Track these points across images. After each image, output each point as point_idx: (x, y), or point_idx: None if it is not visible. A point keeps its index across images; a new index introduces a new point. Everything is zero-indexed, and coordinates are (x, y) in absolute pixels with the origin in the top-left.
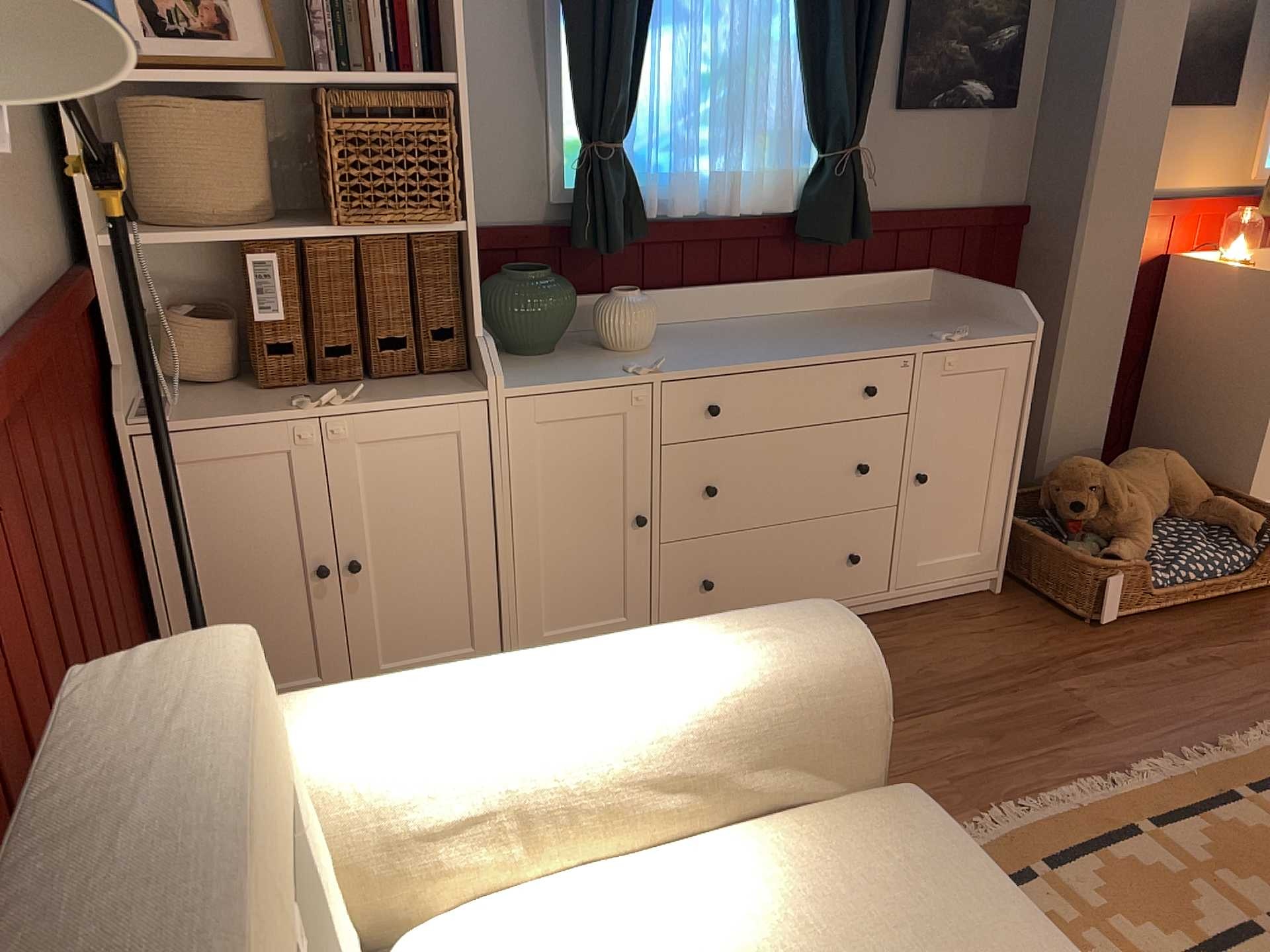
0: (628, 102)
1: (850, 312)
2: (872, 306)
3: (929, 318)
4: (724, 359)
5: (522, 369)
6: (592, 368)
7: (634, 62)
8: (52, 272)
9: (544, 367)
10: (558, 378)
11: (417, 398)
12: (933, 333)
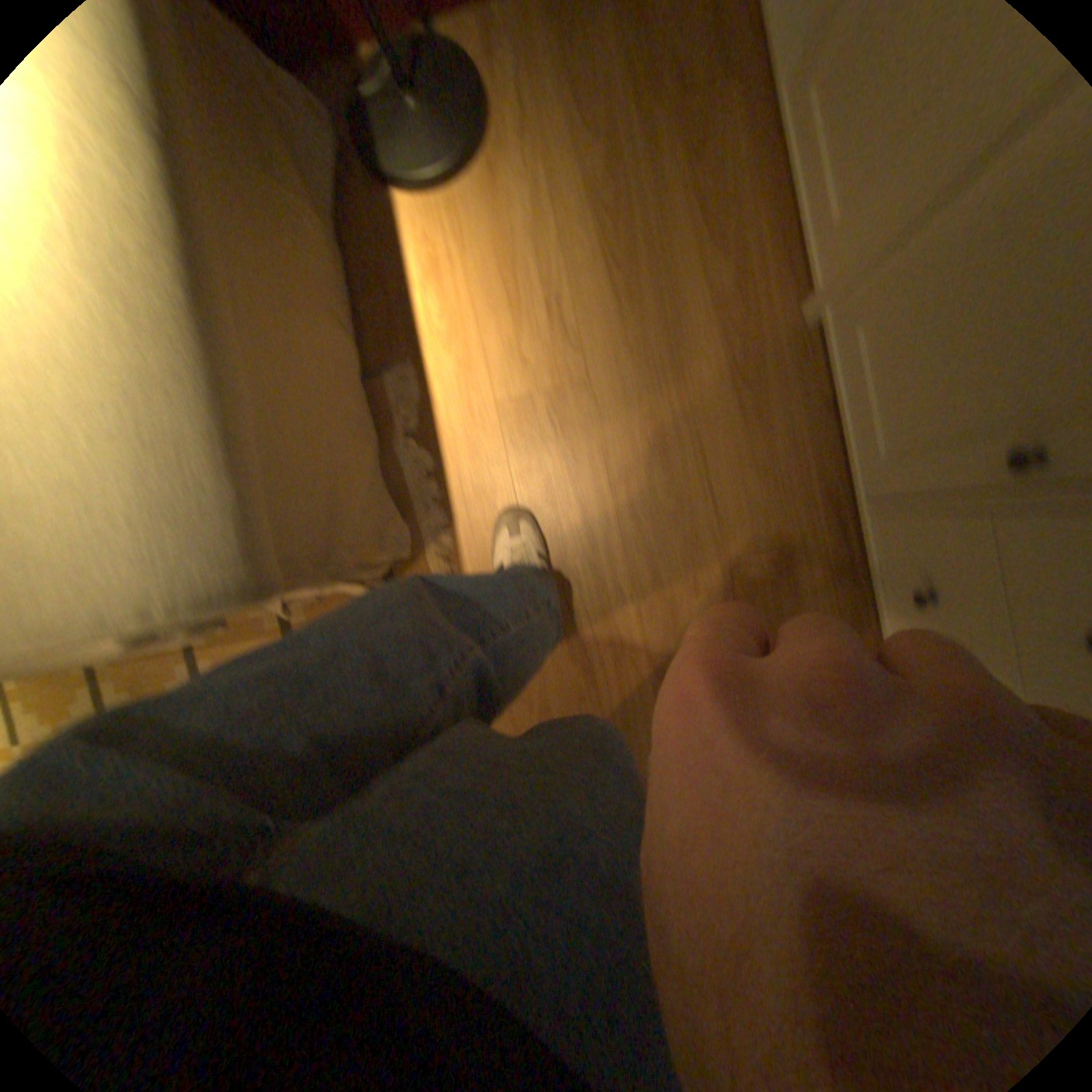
0: None
1: None
2: None
3: None
4: None
5: None
6: None
7: None
8: None
9: None
10: None
11: None
12: None
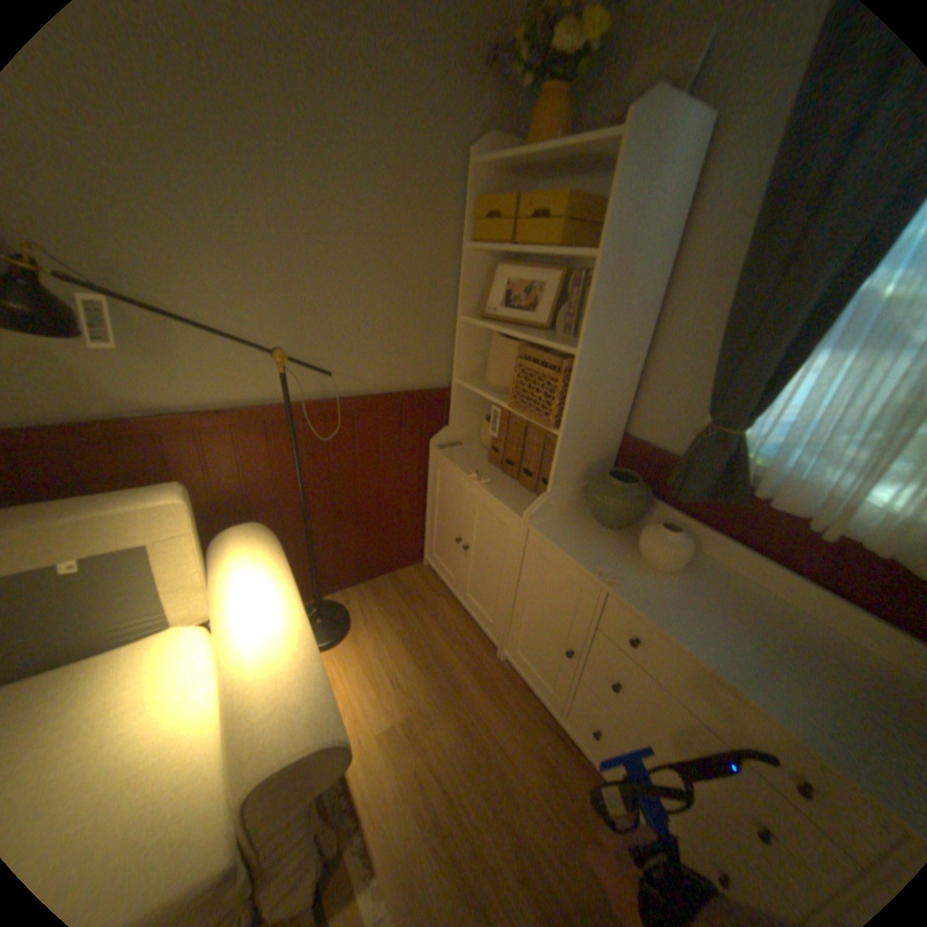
0: (756, 402)
1: None
2: None
3: None
4: (679, 623)
5: (573, 525)
6: (598, 553)
7: (783, 372)
8: (421, 385)
9: (584, 533)
10: (565, 542)
11: (505, 501)
12: None
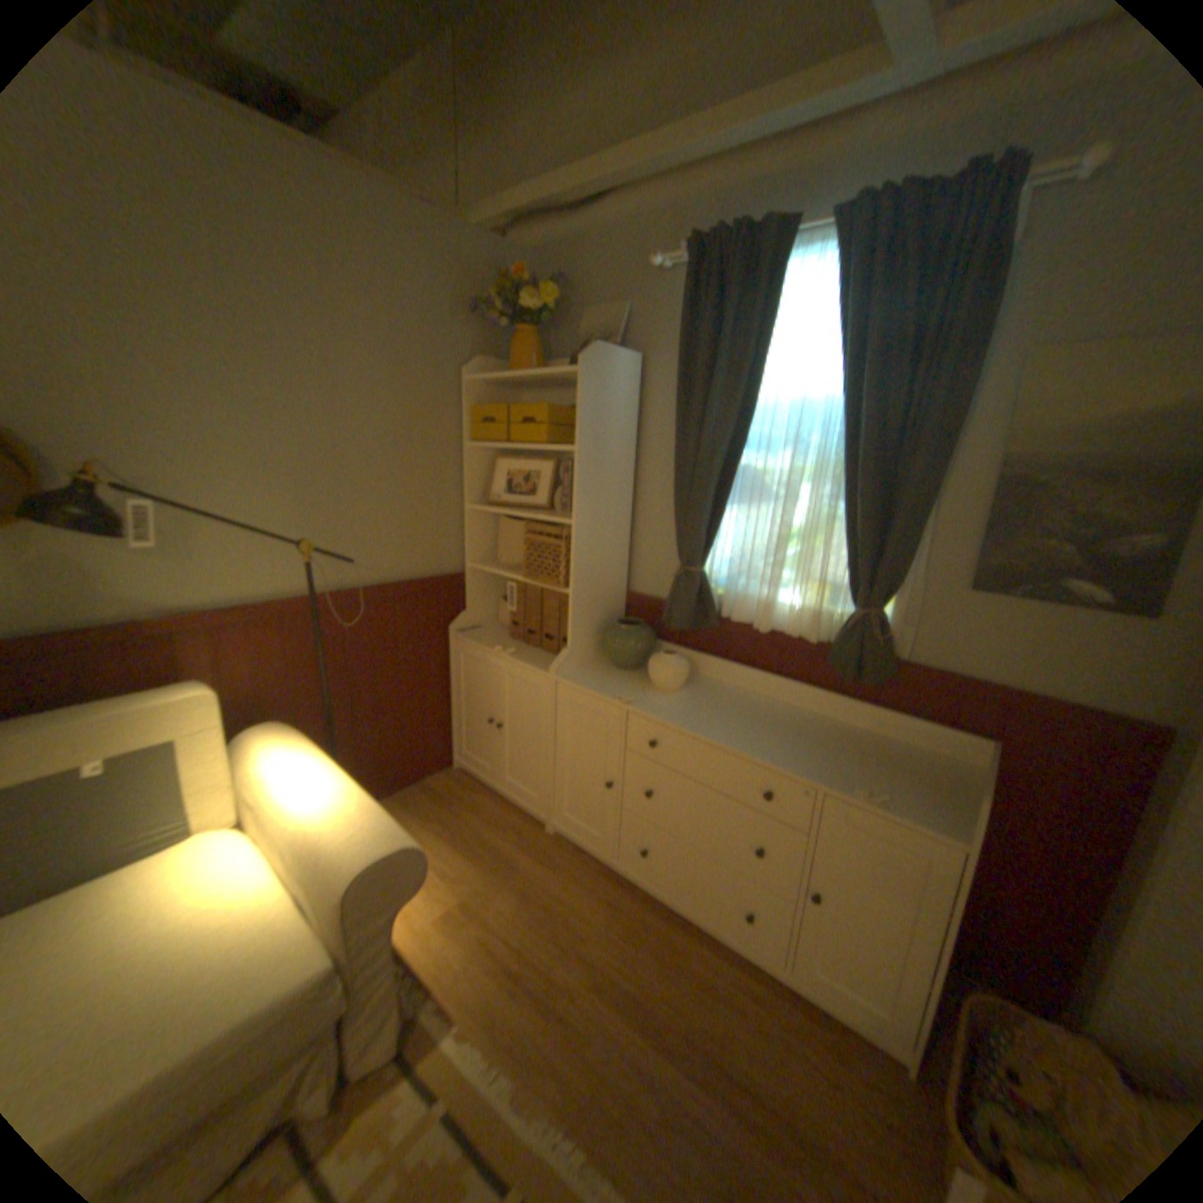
0: (701, 545)
1: (874, 740)
2: (910, 746)
3: (921, 779)
4: (679, 718)
5: (593, 673)
6: (616, 687)
7: (712, 523)
8: (434, 572)
9: (603, 676)
10: (588, 684)
11: (530, 665)
12: (871, 787)
